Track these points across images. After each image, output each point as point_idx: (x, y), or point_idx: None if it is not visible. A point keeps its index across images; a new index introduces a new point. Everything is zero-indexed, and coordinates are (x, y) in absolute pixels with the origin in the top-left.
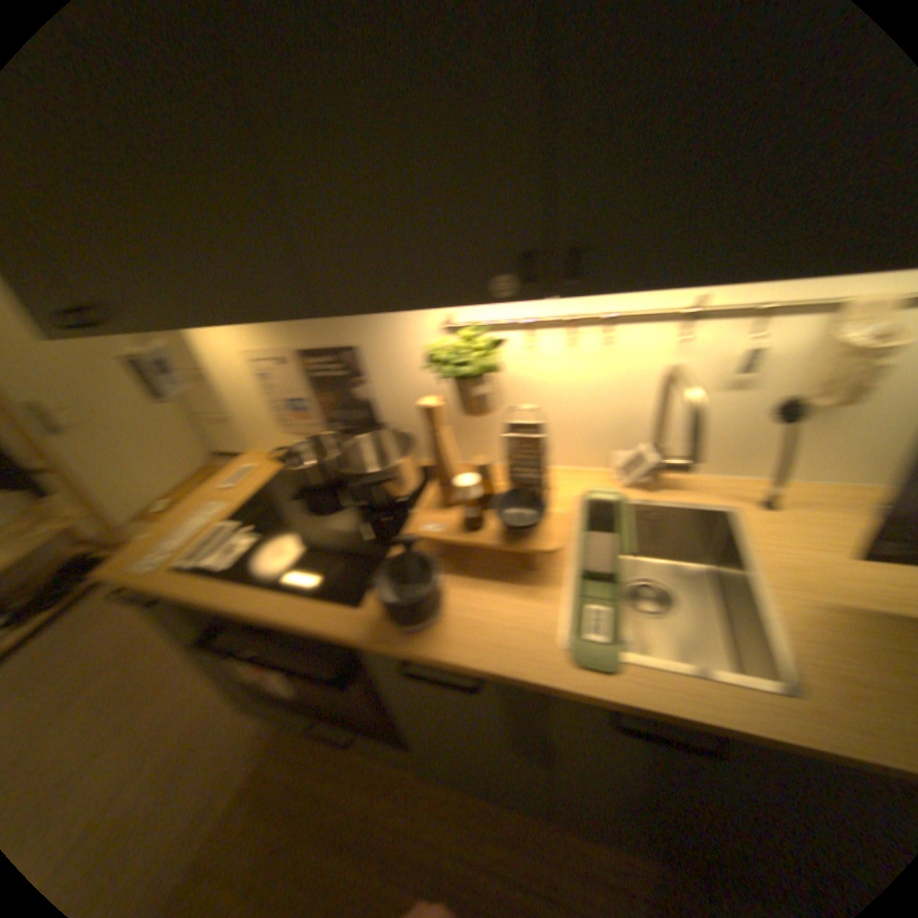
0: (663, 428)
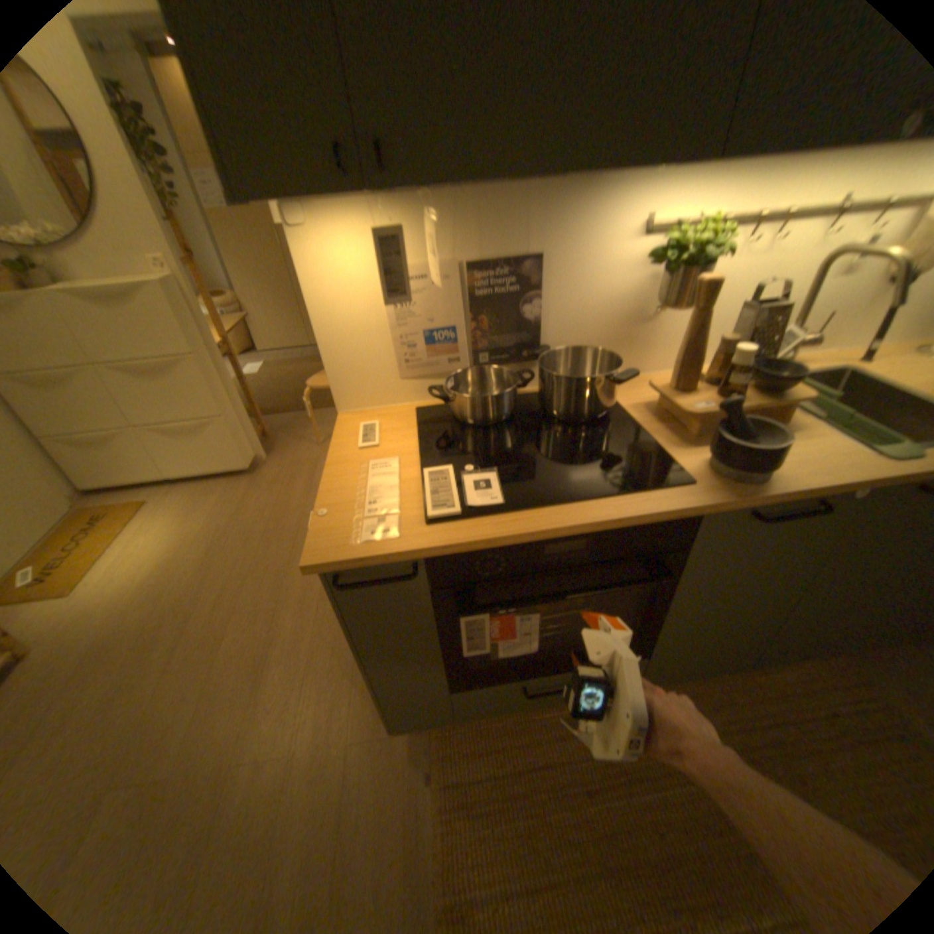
0: (812, 306)
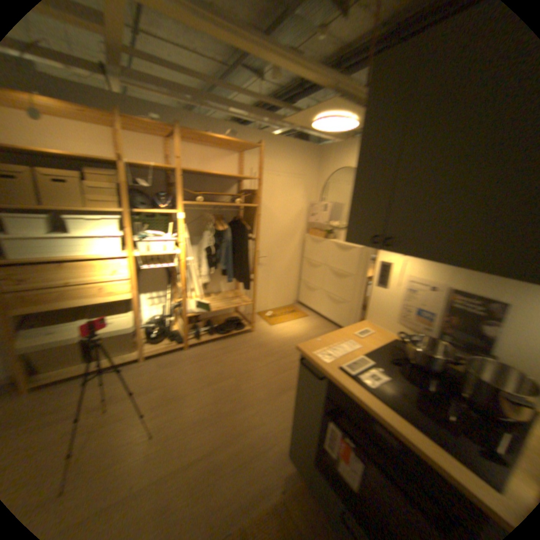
0: None
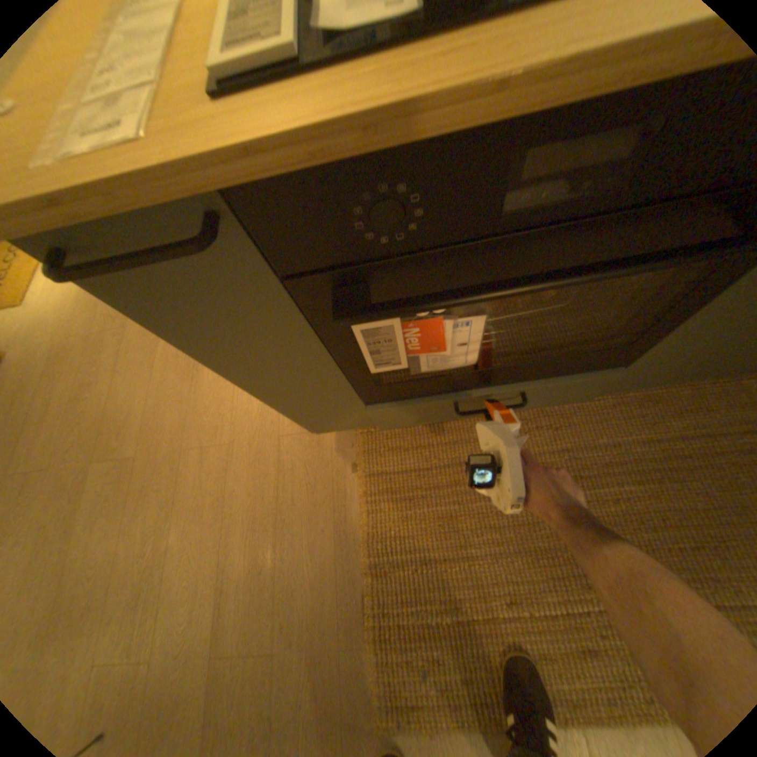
0: None
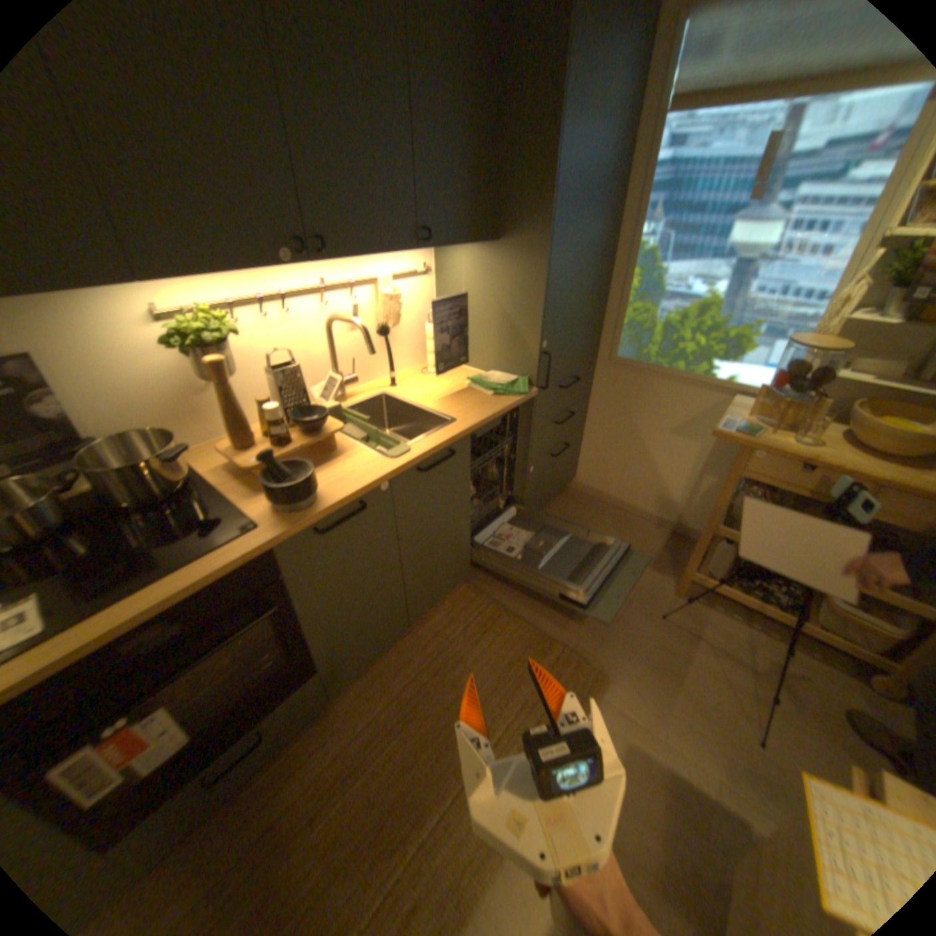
0: (336, 359)
